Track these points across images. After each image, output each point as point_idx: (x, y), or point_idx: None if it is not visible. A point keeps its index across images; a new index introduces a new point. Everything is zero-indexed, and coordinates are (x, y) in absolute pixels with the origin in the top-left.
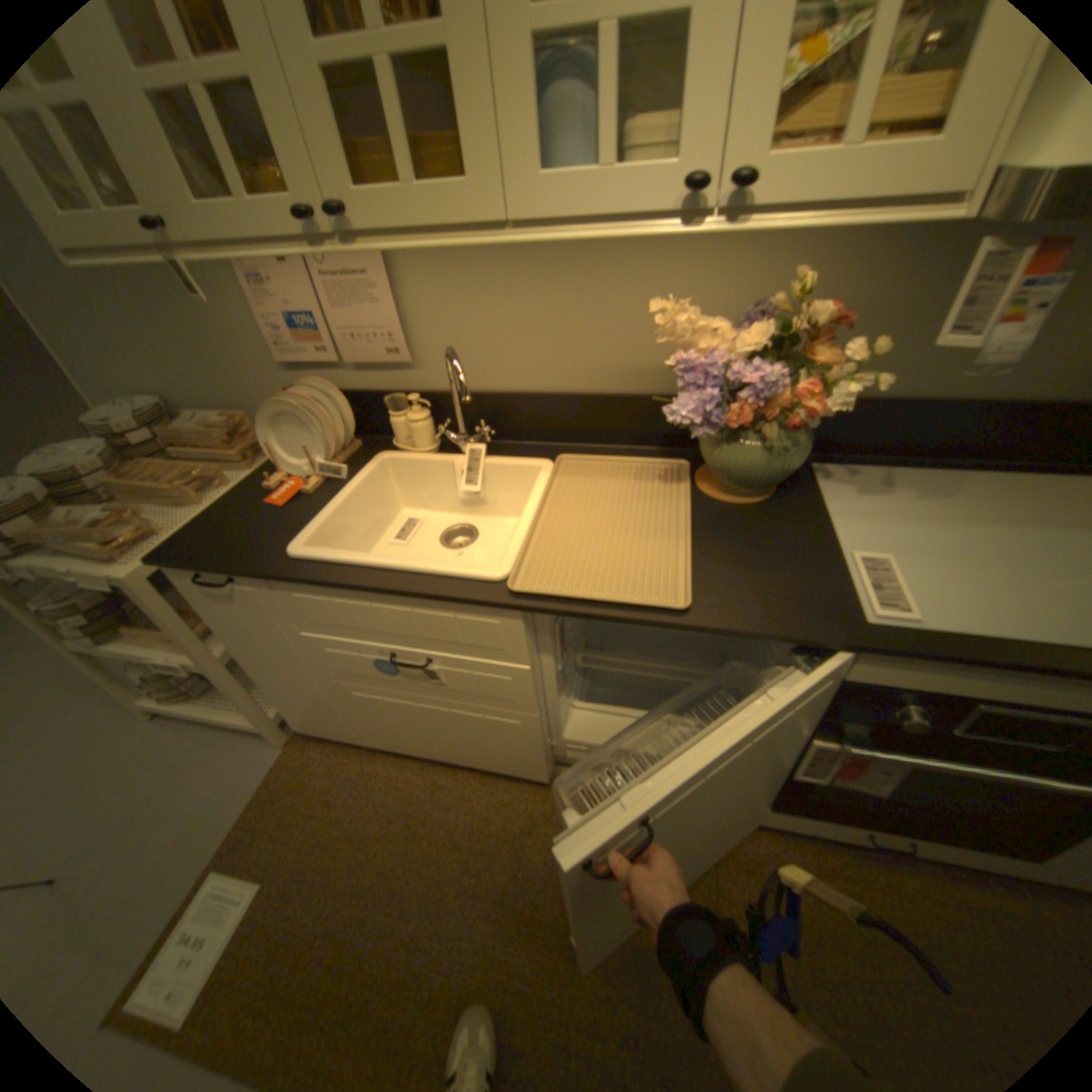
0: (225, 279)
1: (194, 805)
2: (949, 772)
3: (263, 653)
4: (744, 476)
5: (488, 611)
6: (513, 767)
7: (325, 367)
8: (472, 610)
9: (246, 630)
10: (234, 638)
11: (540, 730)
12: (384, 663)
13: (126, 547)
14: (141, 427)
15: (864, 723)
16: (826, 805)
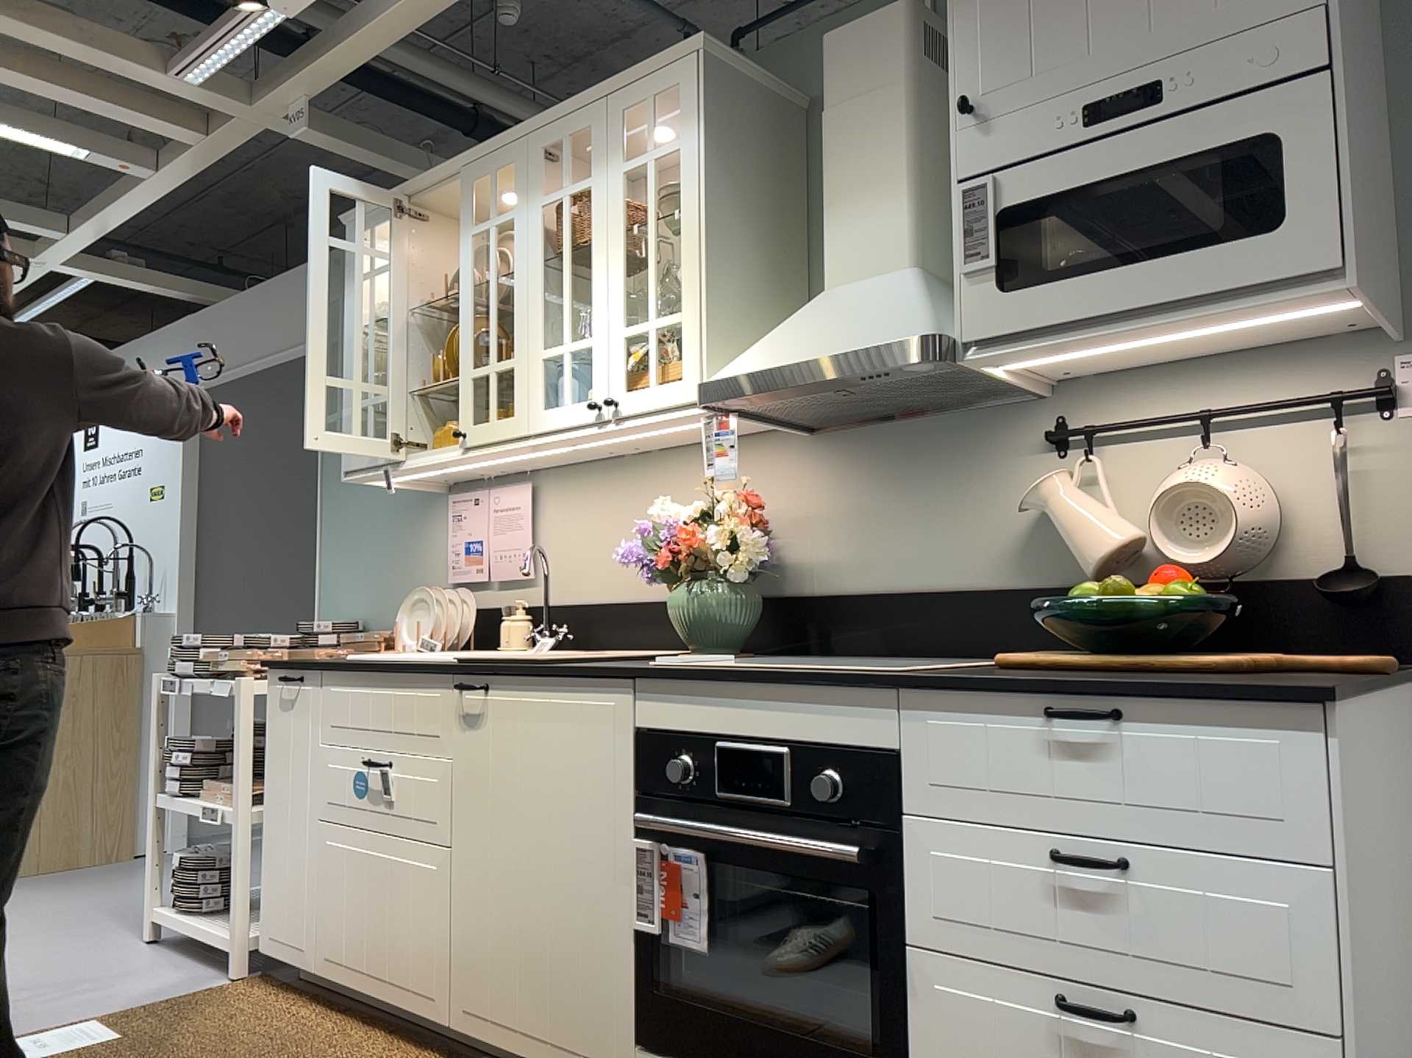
0: (441, 521)
1: (124, 990)
2: (699, 830)
3: (285, 784)
4: (692, 629)
5: (434, 682)
6: (420, 983)
7: (478, 587)
8: (425, 682)
9: (286, 748)
10: (274, 764)
11: (449, 880)
12: (359, 777)
13: (258, 678)
14: (333, 634)
15: (662, 797)
16: (675, 1002)
